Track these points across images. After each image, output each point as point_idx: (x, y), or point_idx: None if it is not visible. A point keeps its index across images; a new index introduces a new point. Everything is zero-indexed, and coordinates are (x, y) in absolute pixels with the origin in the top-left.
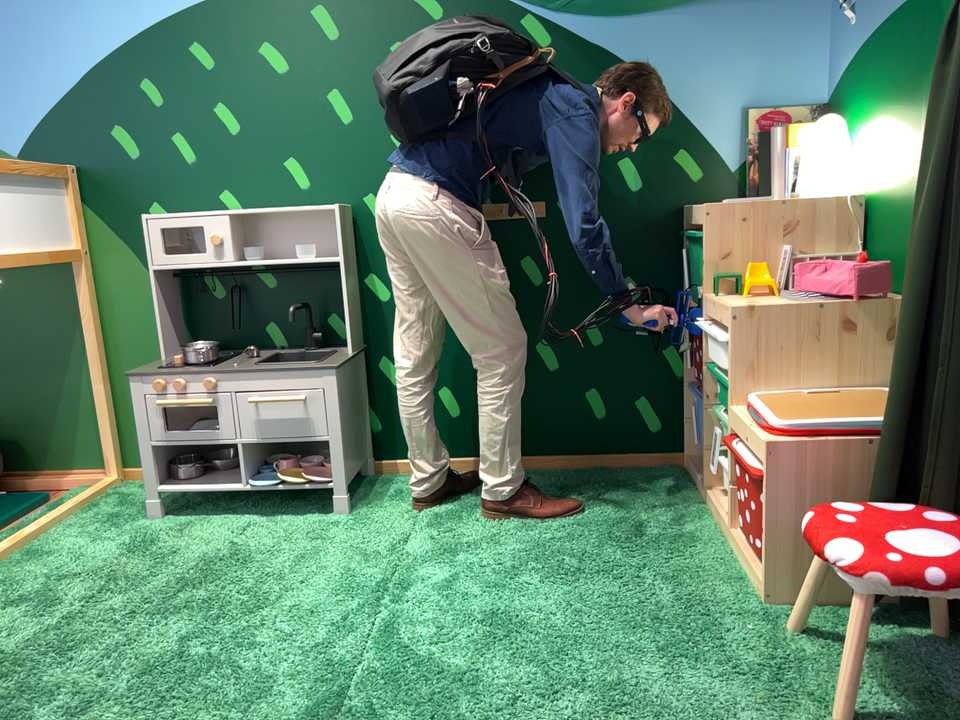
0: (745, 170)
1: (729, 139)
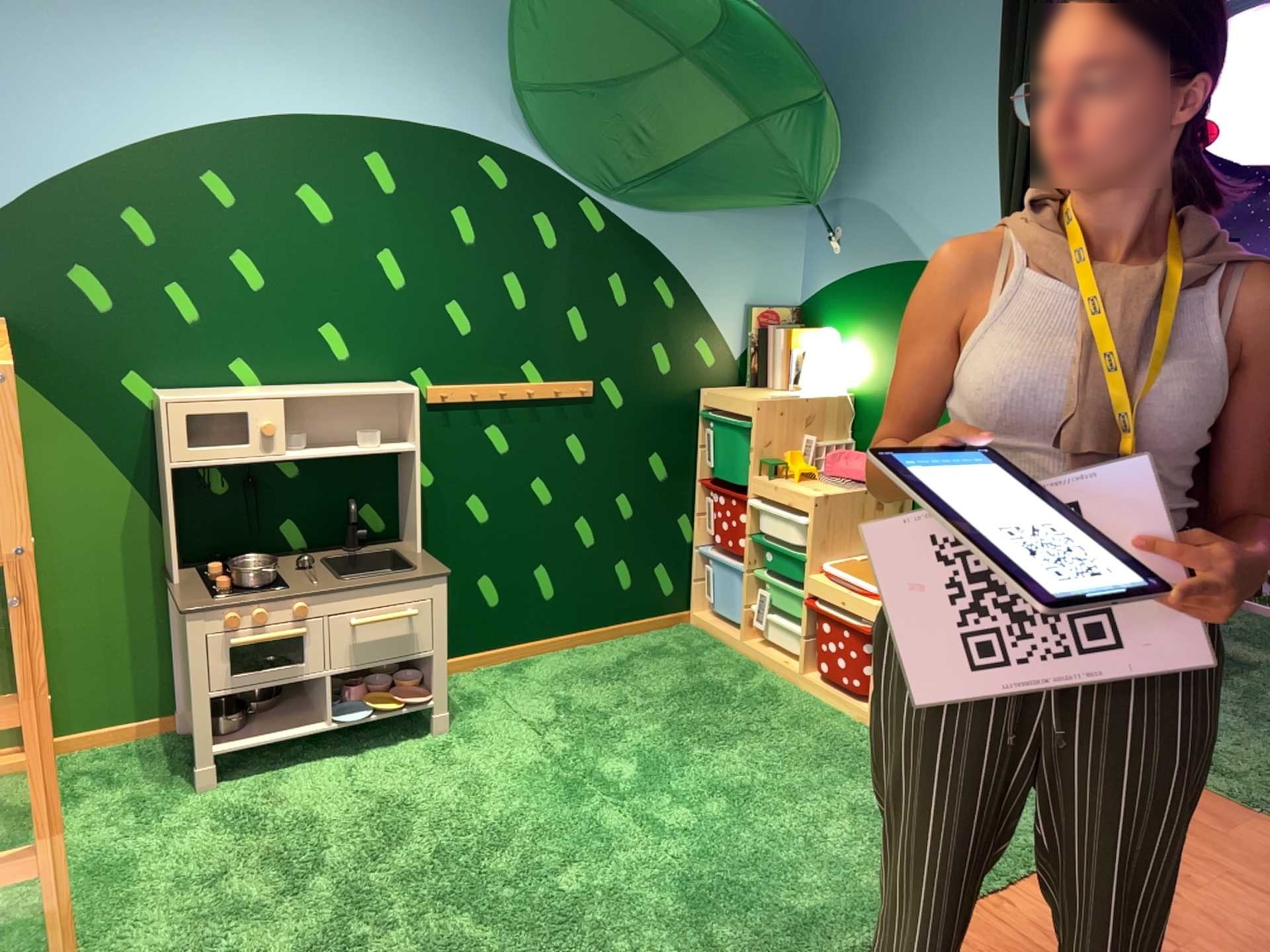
0: (743, 359)
1: (733, 333)
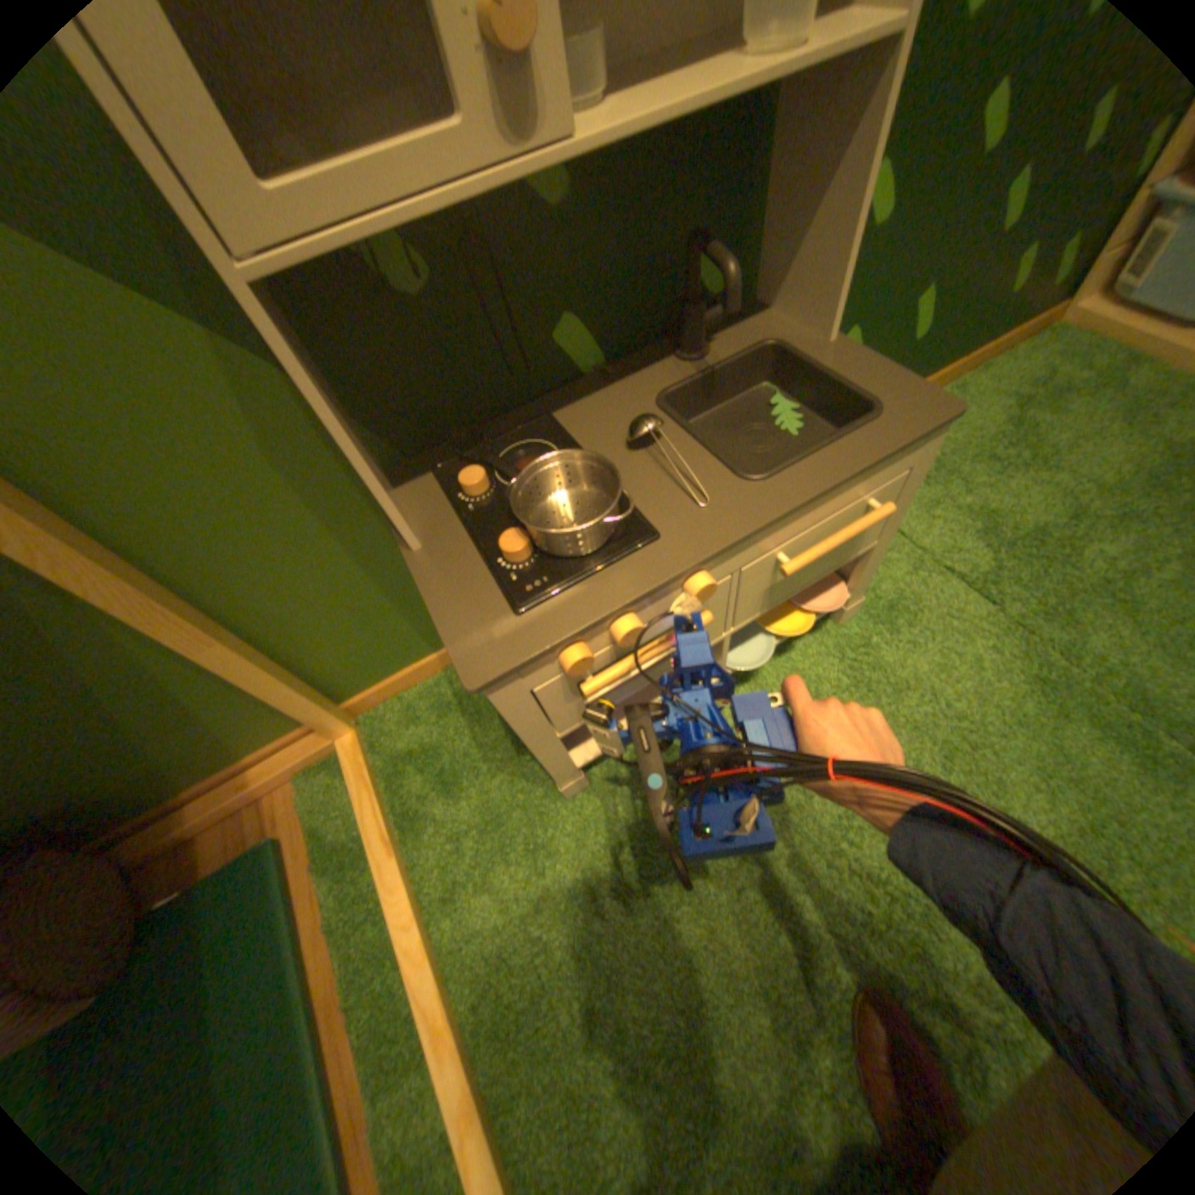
0: None
1: None
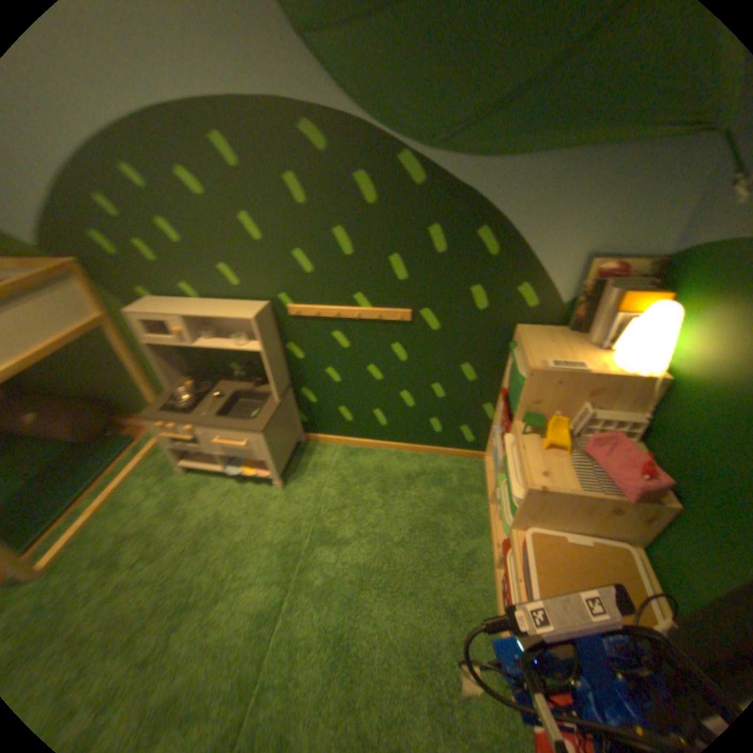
0: (577, 305)
1: (571, 280)
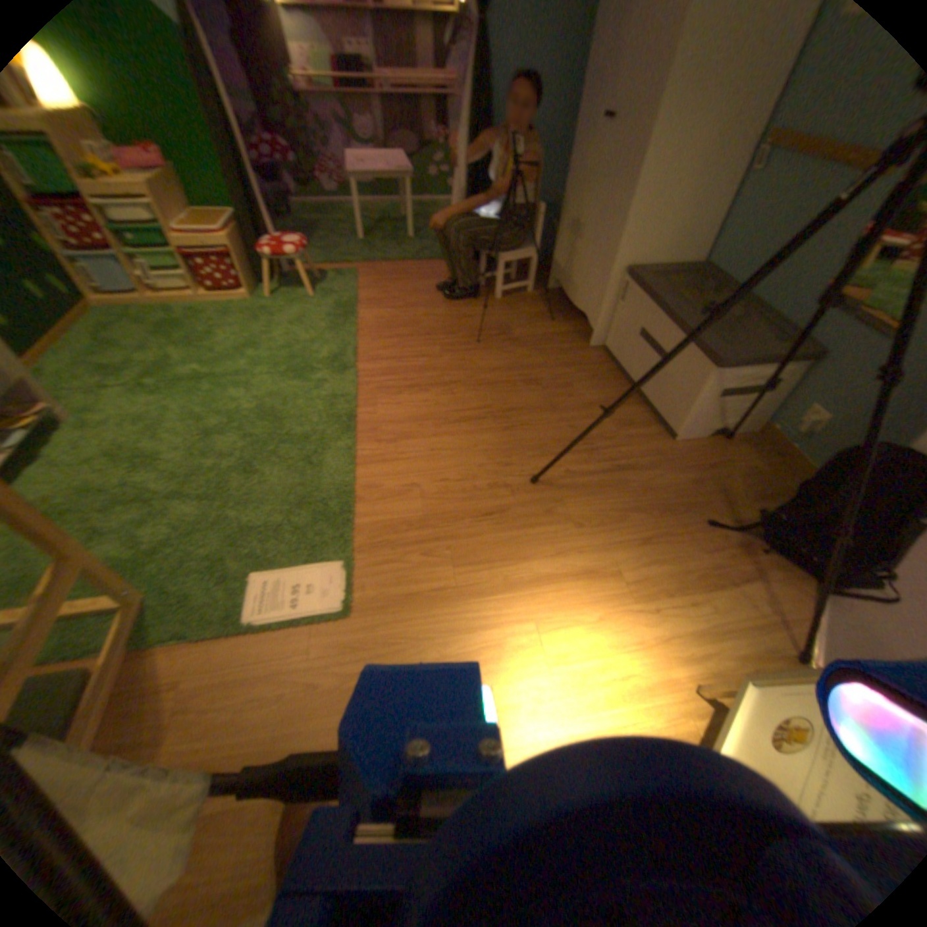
0: None
1: None
